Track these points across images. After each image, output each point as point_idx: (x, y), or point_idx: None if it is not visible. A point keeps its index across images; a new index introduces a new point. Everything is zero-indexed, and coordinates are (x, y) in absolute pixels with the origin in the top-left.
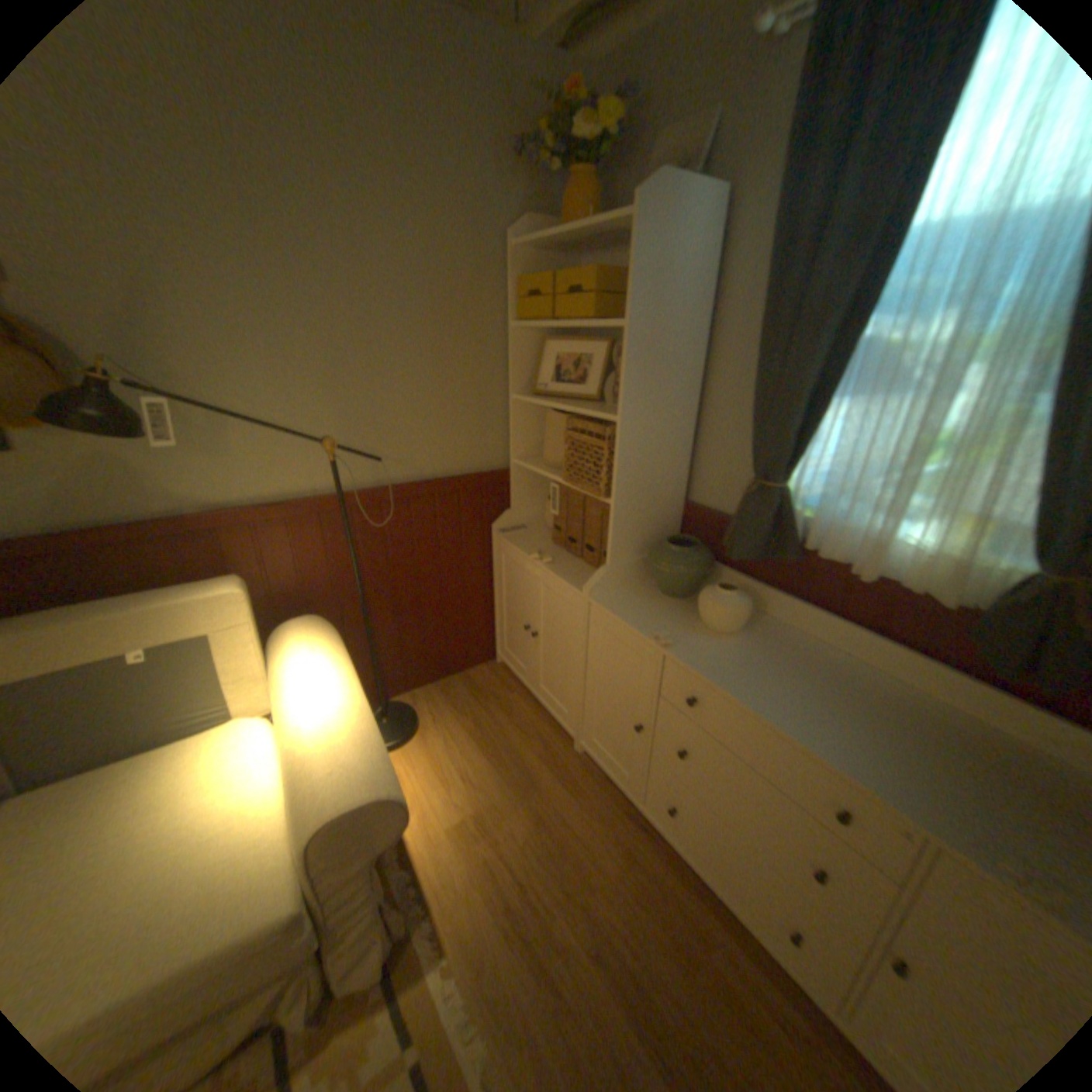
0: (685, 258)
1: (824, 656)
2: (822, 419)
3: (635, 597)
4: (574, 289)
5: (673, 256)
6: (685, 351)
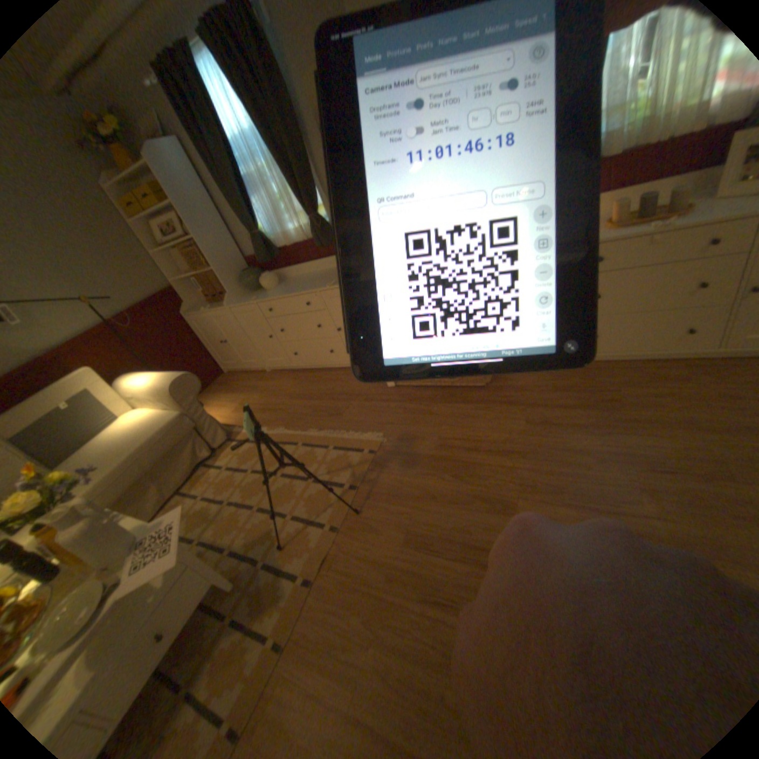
0: (175, 167)
1: (301, 276)
2: (250, 203)
3: (243, 296)
4: (143, 194)
5: (170, 168)
6: (199, 200)
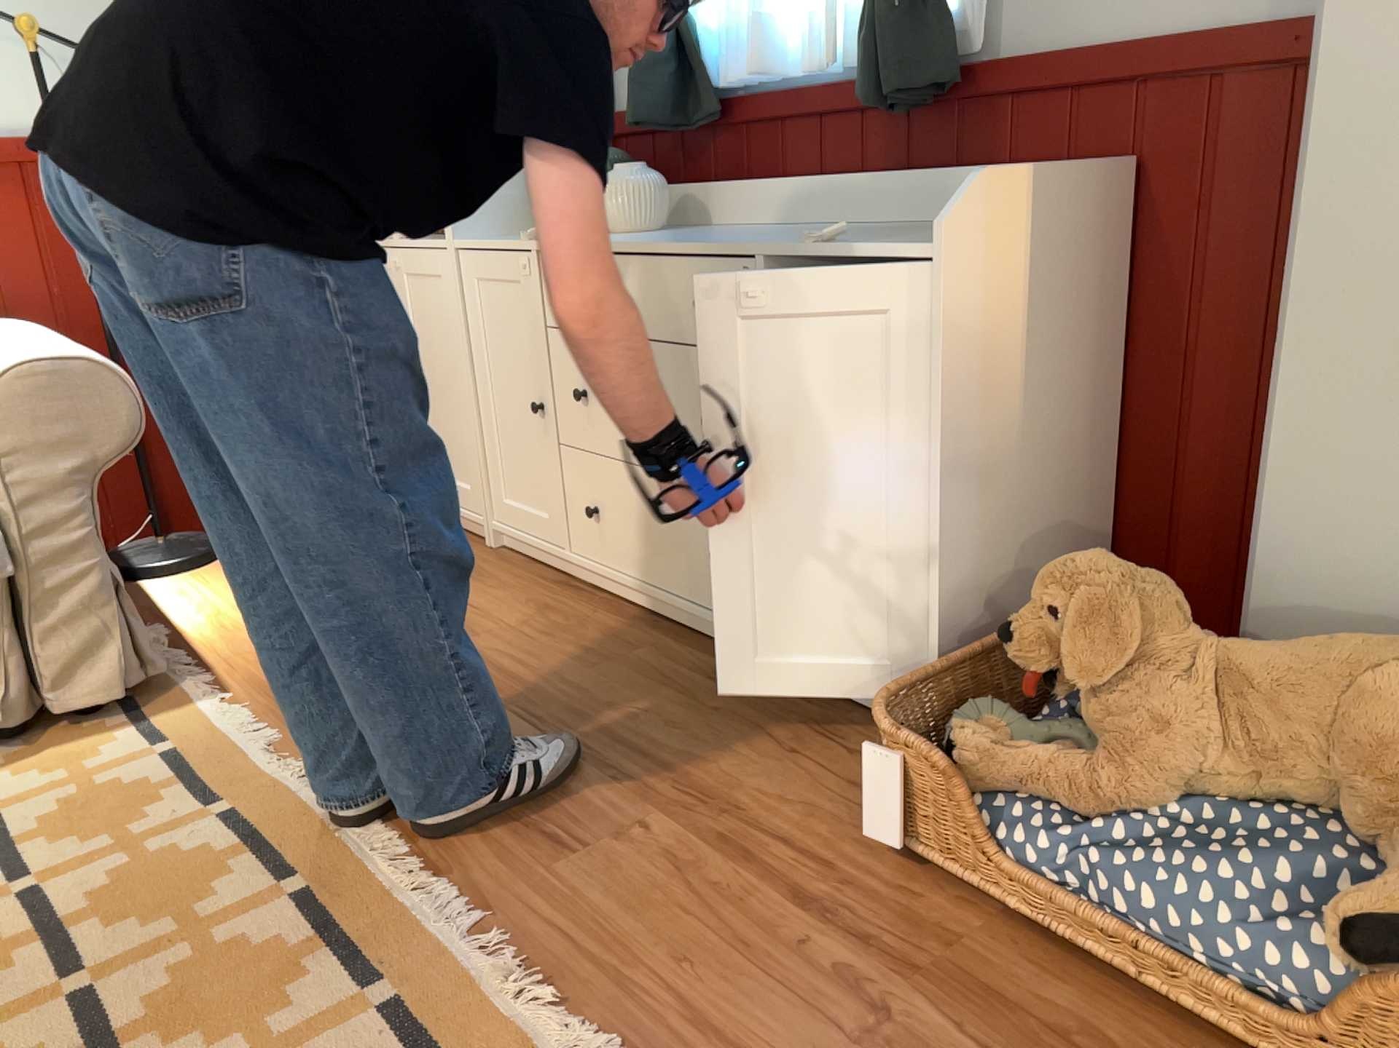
0: None
1: (754, 228)
2: None
3: (524, 237)
4: None
5: None
6: None
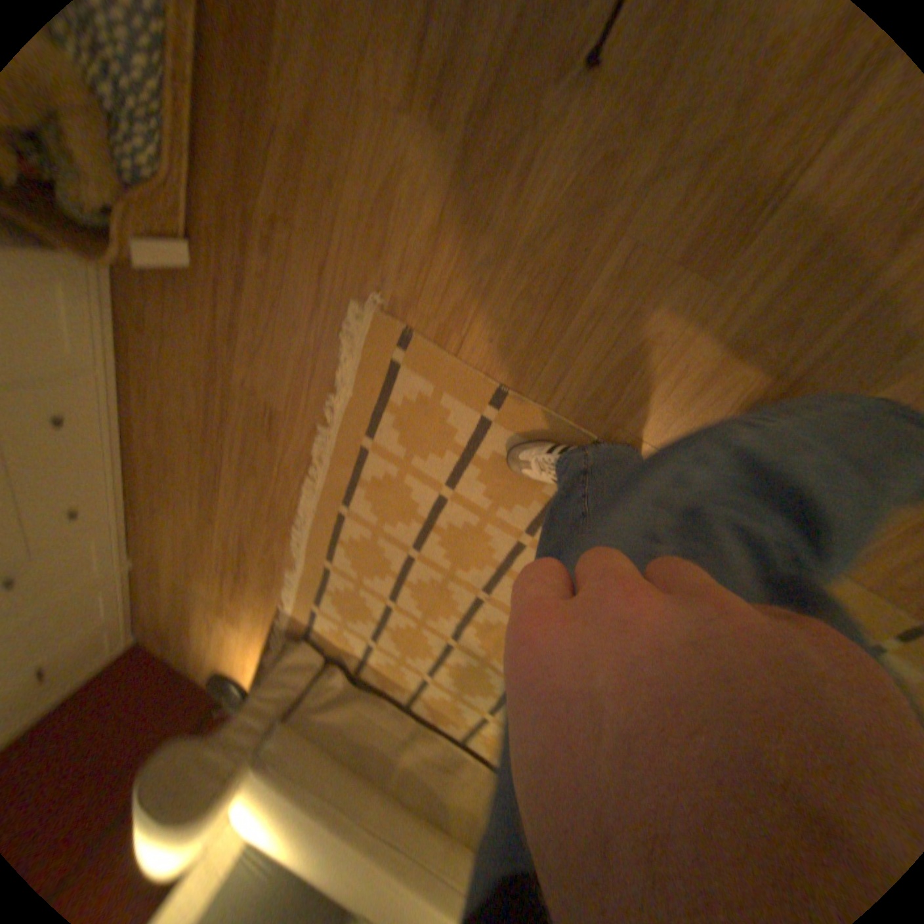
0: None
1: None
2: None
3: None
4: None
5: None
6: None
